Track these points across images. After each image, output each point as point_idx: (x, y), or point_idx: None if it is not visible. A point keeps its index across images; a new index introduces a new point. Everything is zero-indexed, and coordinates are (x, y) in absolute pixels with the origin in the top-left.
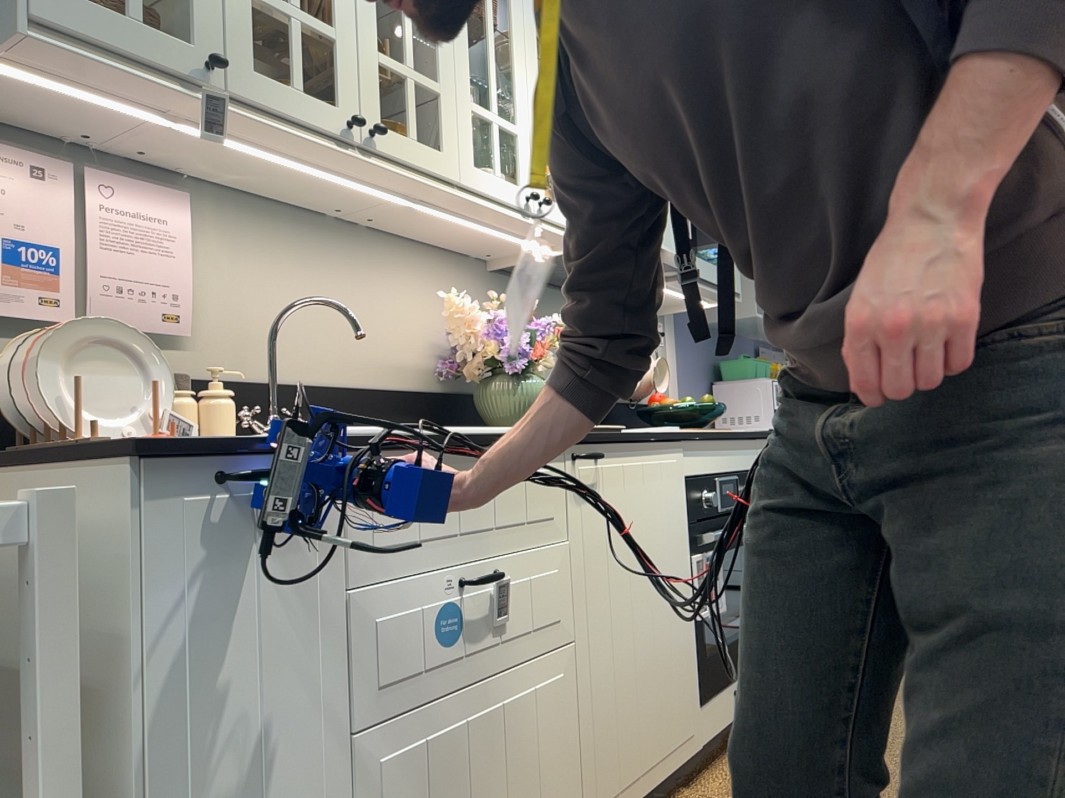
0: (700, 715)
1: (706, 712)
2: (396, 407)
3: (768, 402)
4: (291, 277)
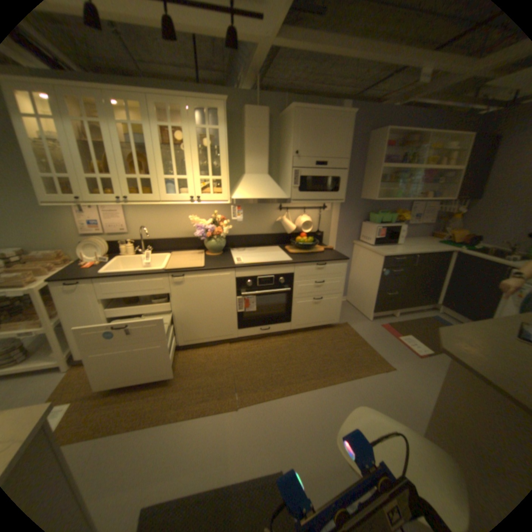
0: (237, 332)
1: (241, 332)
2: (187, 243)
3: (375, 235)
4: (153, 216)
